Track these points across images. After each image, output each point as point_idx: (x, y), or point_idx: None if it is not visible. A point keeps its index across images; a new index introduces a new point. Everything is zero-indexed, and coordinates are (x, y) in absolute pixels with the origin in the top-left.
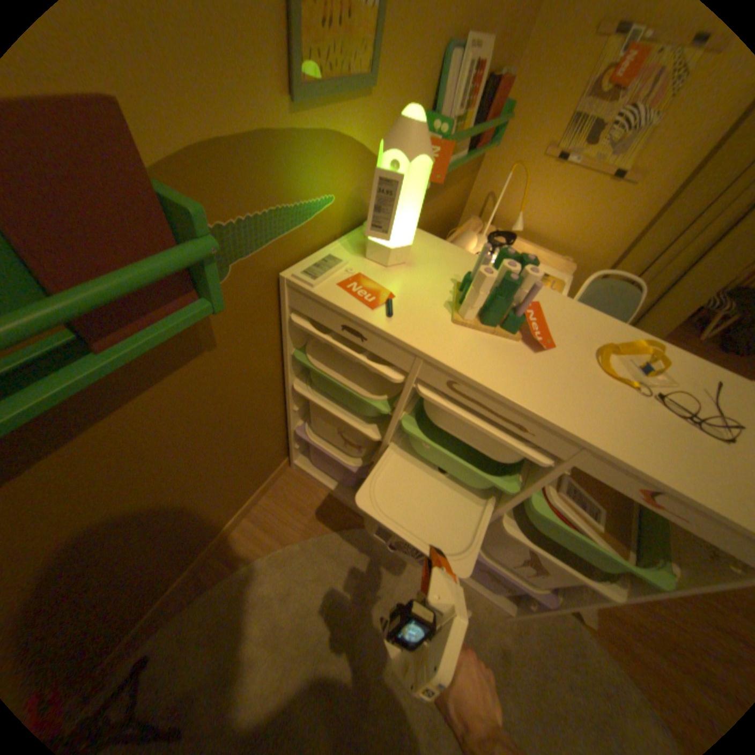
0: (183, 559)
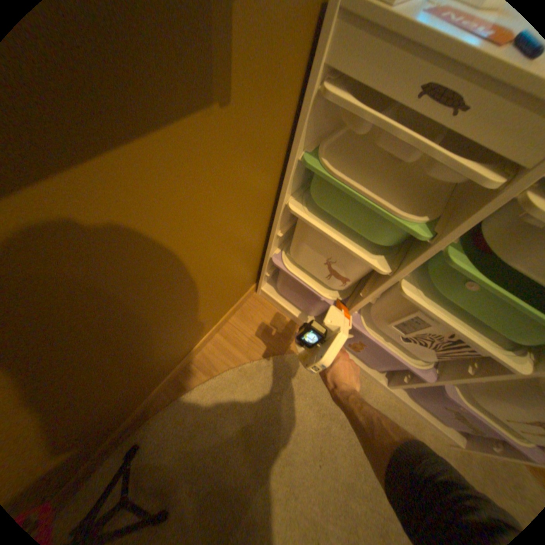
0: (166, 367)
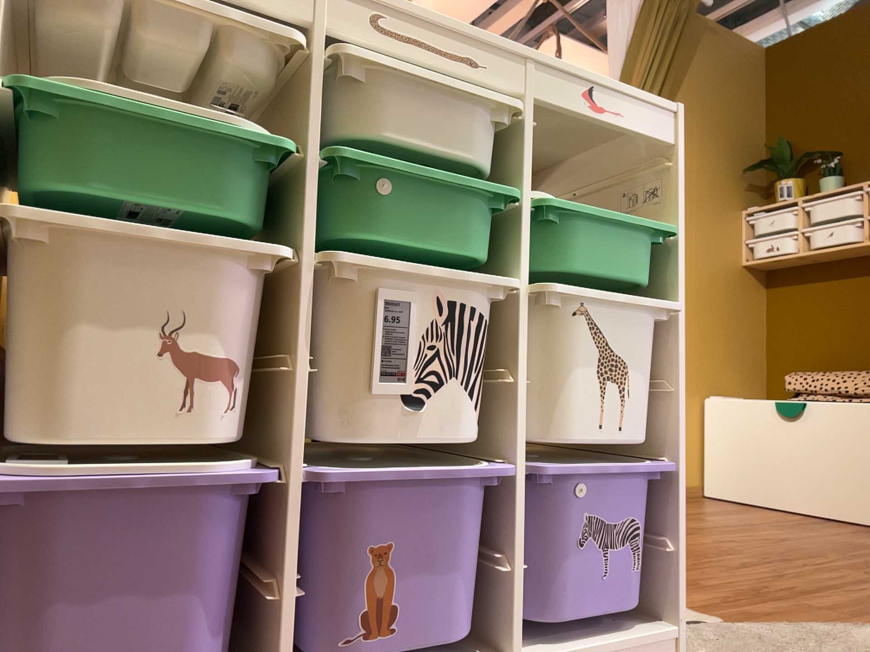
0: None
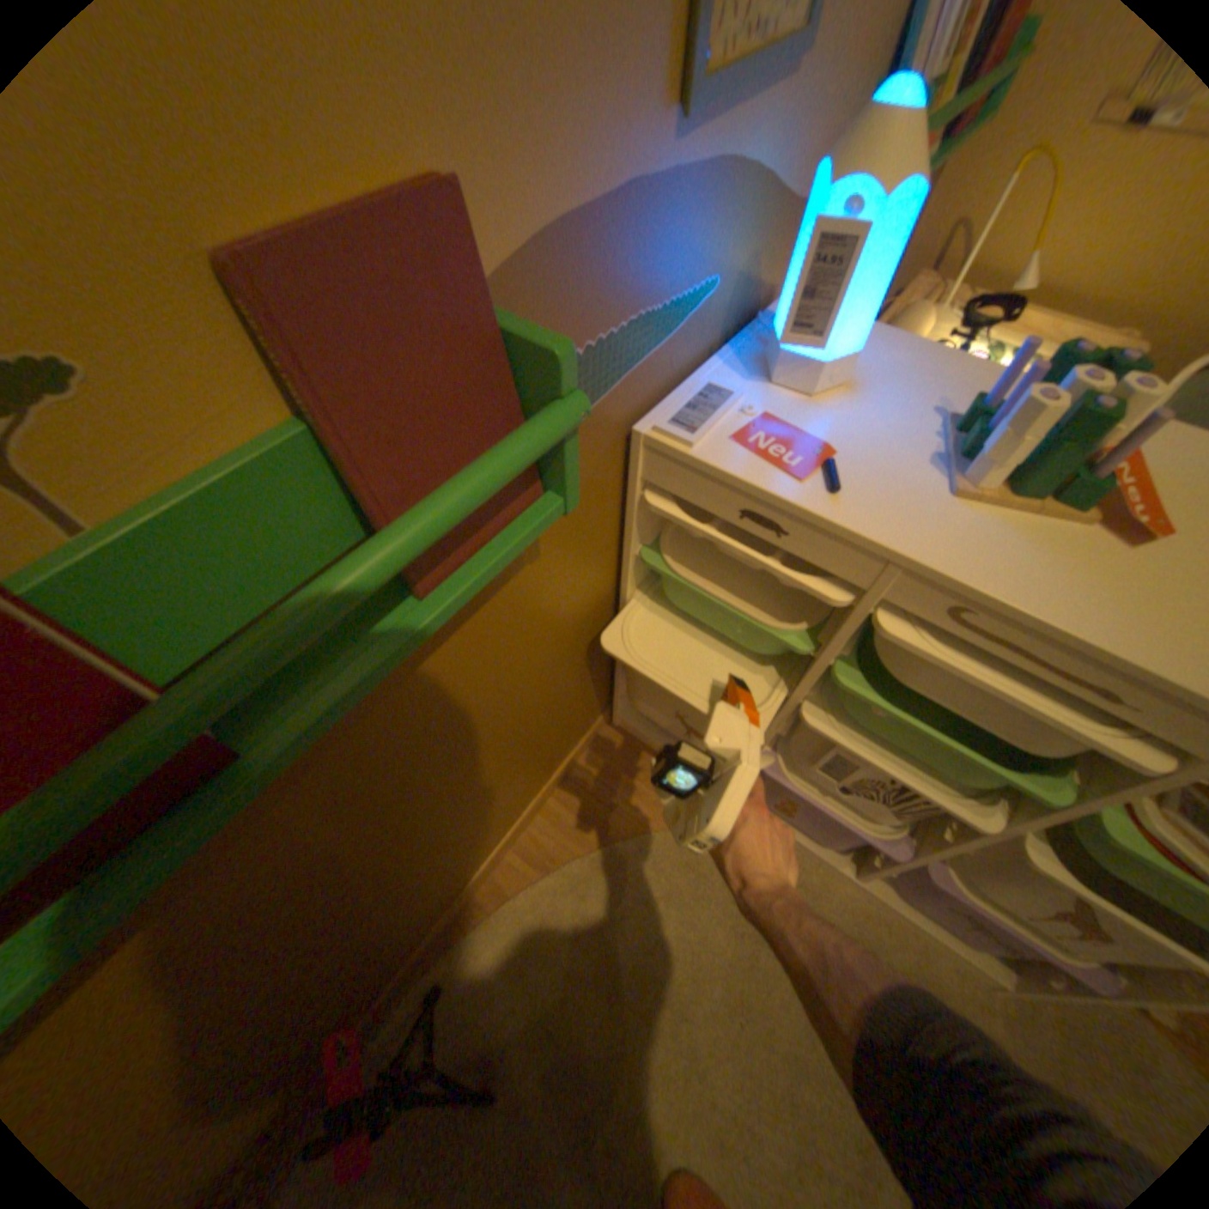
0: (476, 856)
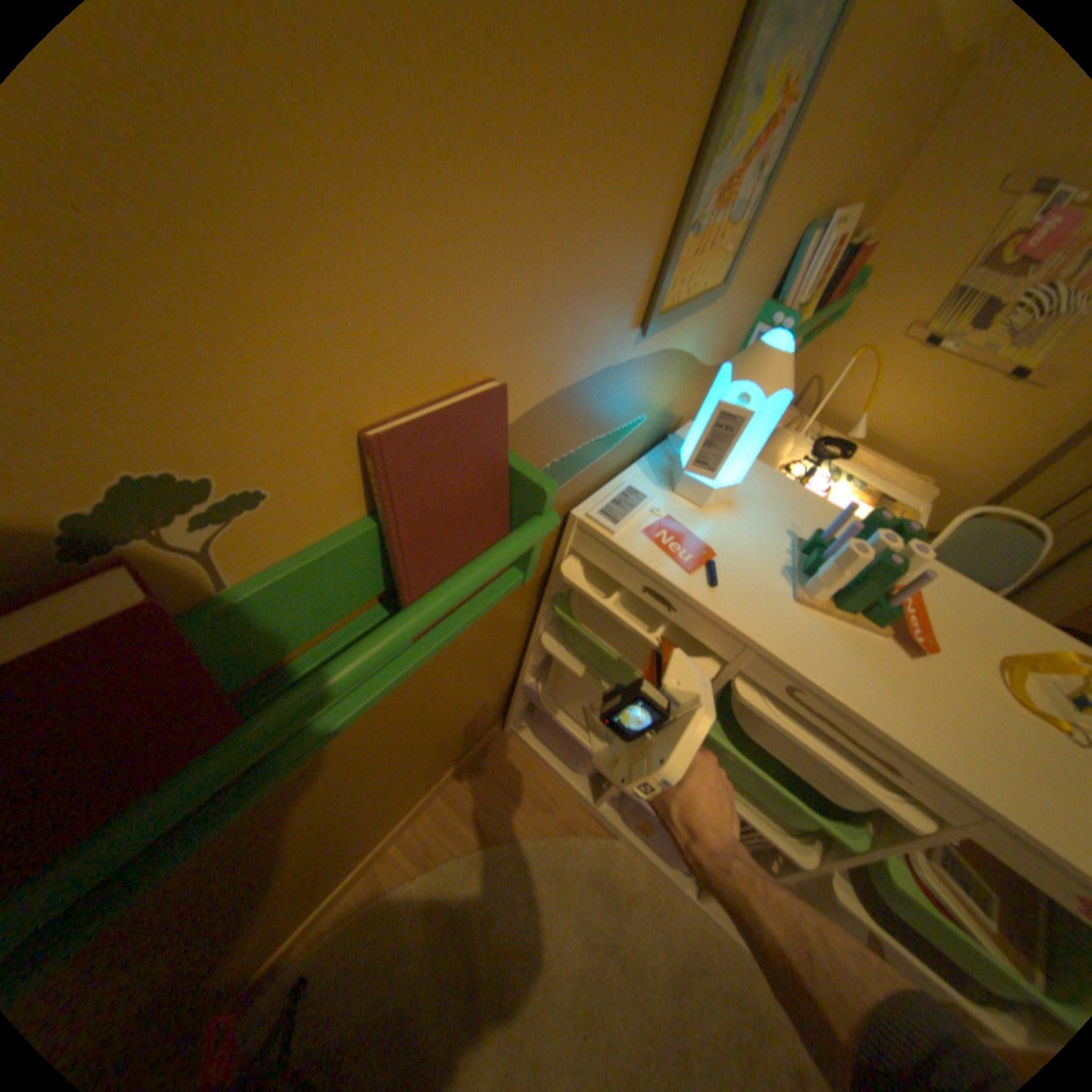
0: (365, 847)
